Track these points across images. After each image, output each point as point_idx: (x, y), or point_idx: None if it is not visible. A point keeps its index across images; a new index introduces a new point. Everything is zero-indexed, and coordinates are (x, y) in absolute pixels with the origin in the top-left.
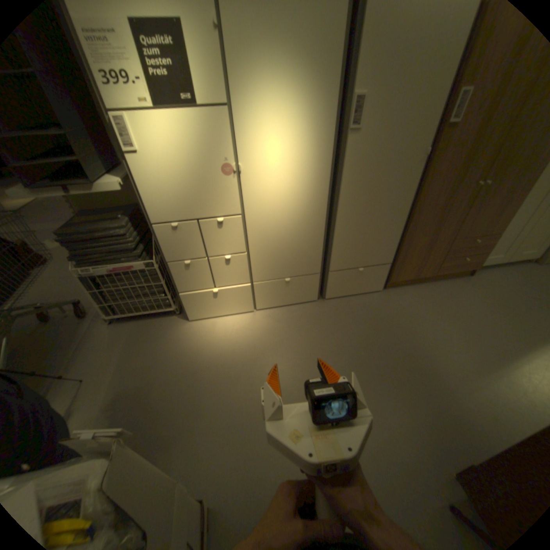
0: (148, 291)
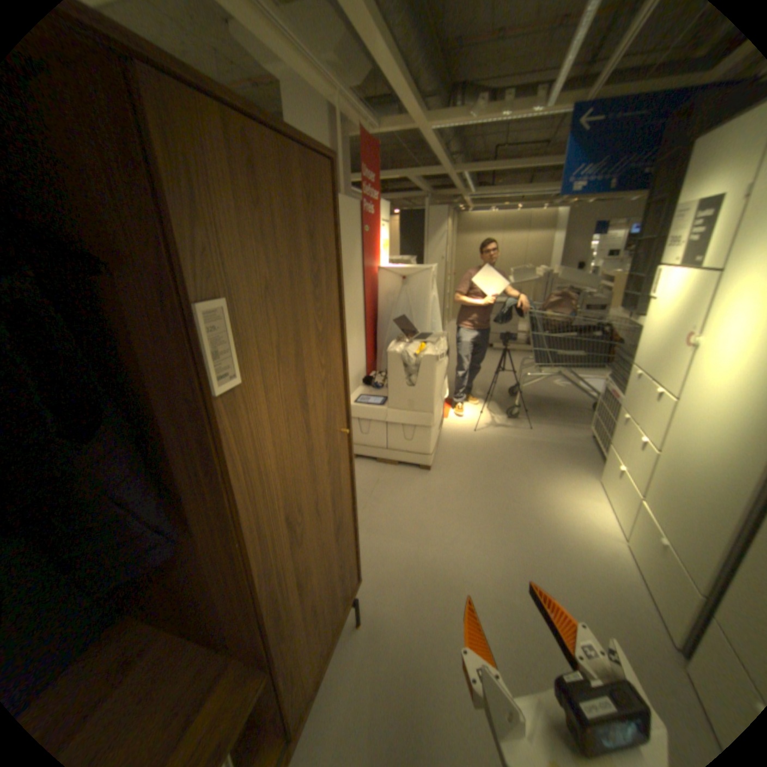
0: (612, 428)
